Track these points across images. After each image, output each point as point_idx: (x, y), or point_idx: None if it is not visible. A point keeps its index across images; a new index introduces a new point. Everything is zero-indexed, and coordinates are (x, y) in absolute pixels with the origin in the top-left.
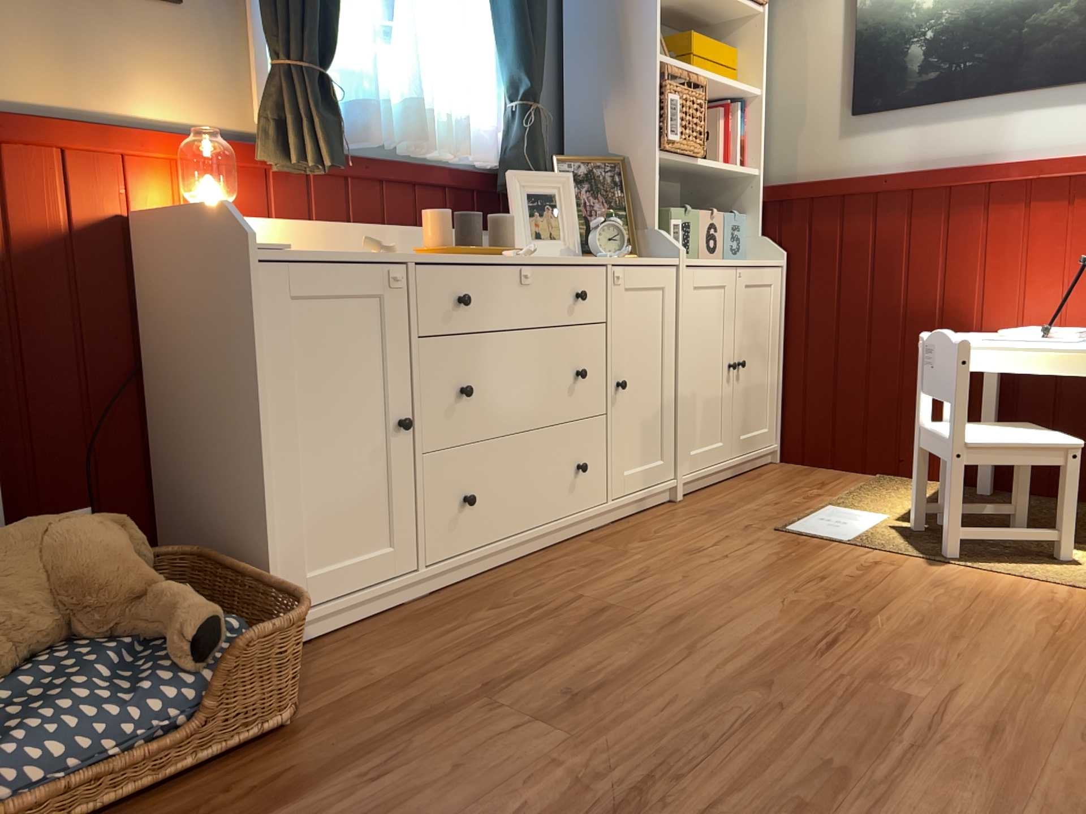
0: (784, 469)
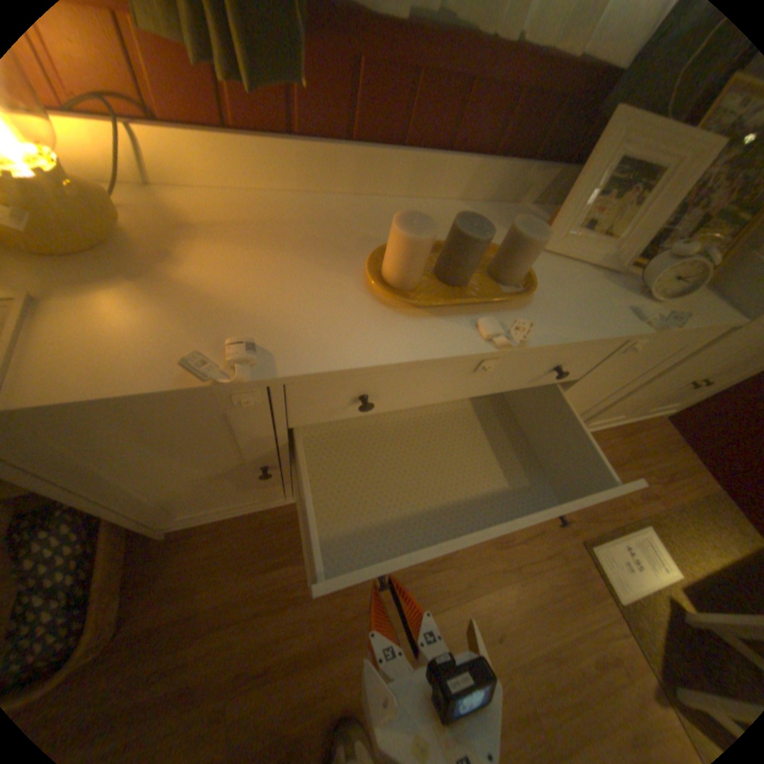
0: (661, 434)
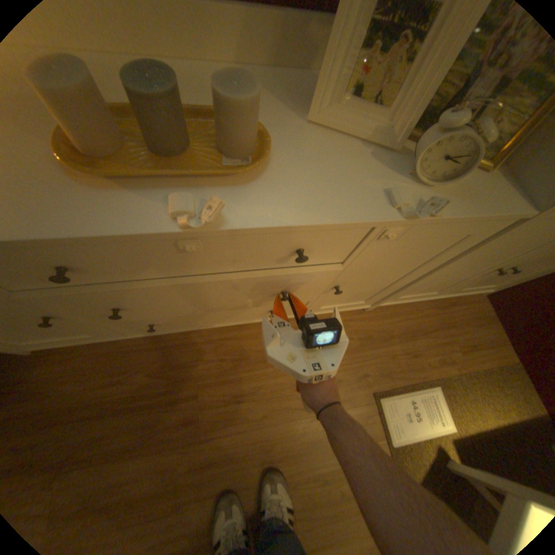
0: (476, 309)
